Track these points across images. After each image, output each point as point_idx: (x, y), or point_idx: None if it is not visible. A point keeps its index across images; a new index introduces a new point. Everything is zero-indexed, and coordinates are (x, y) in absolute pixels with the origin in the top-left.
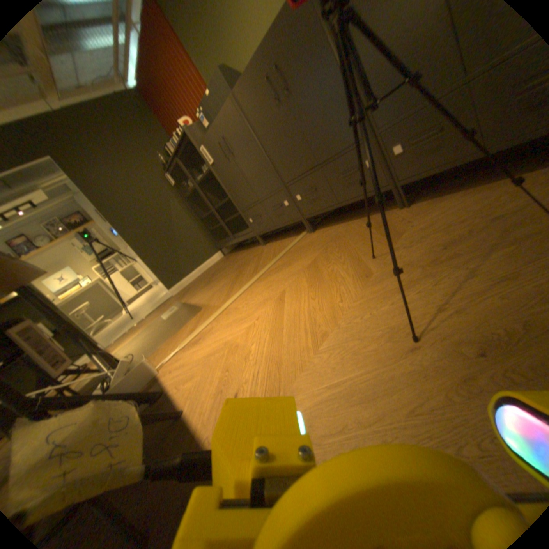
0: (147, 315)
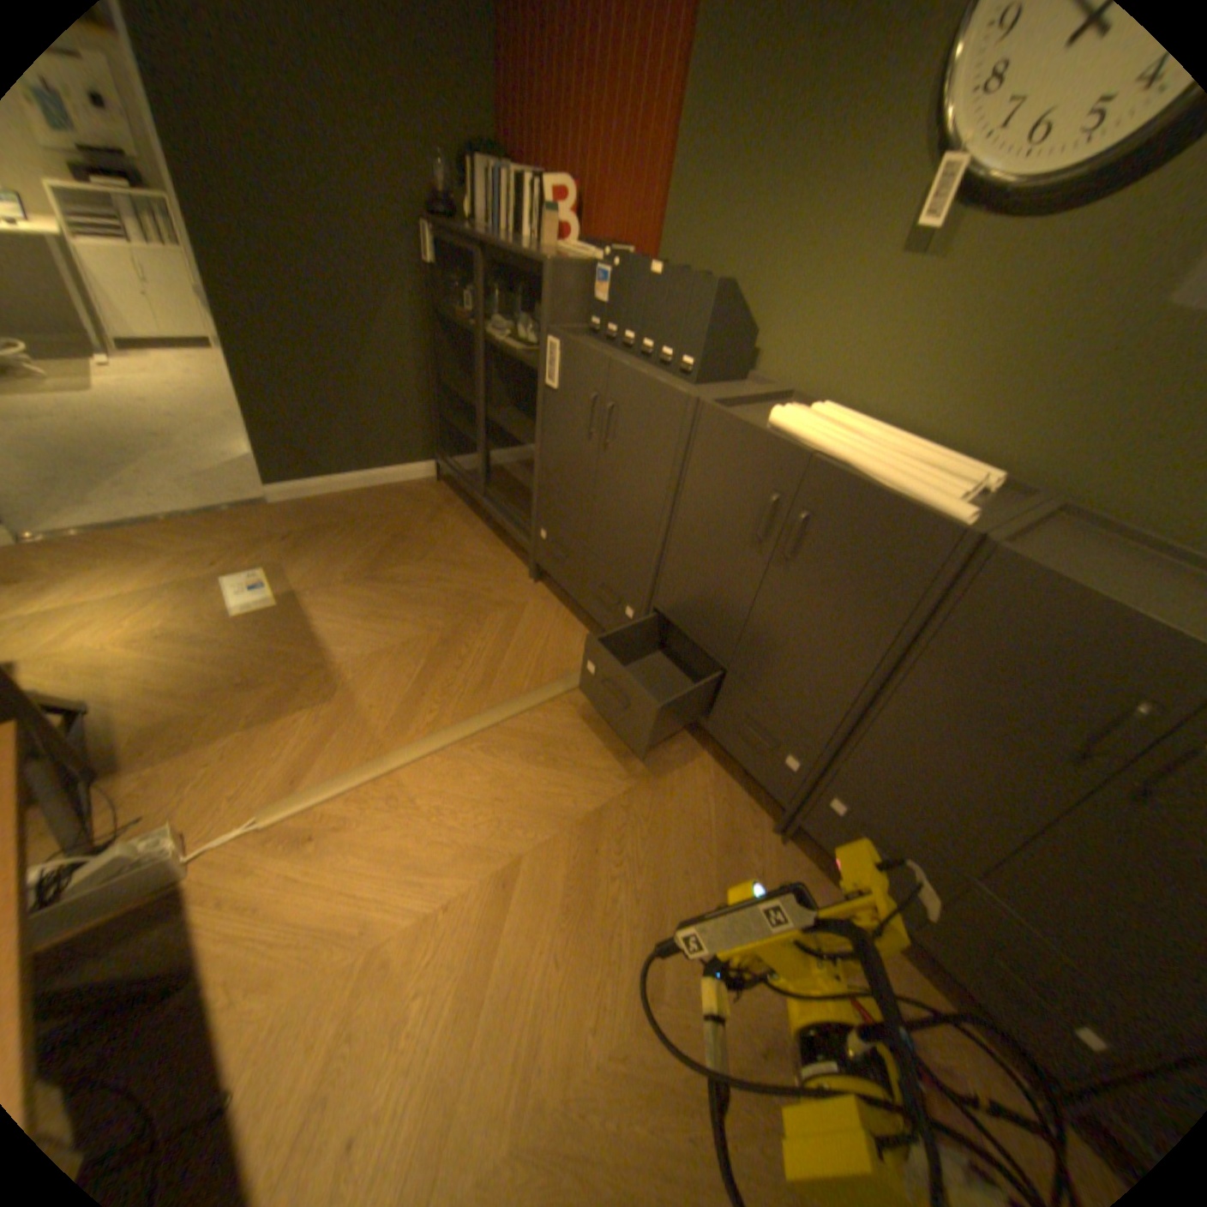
0: (176, 516)
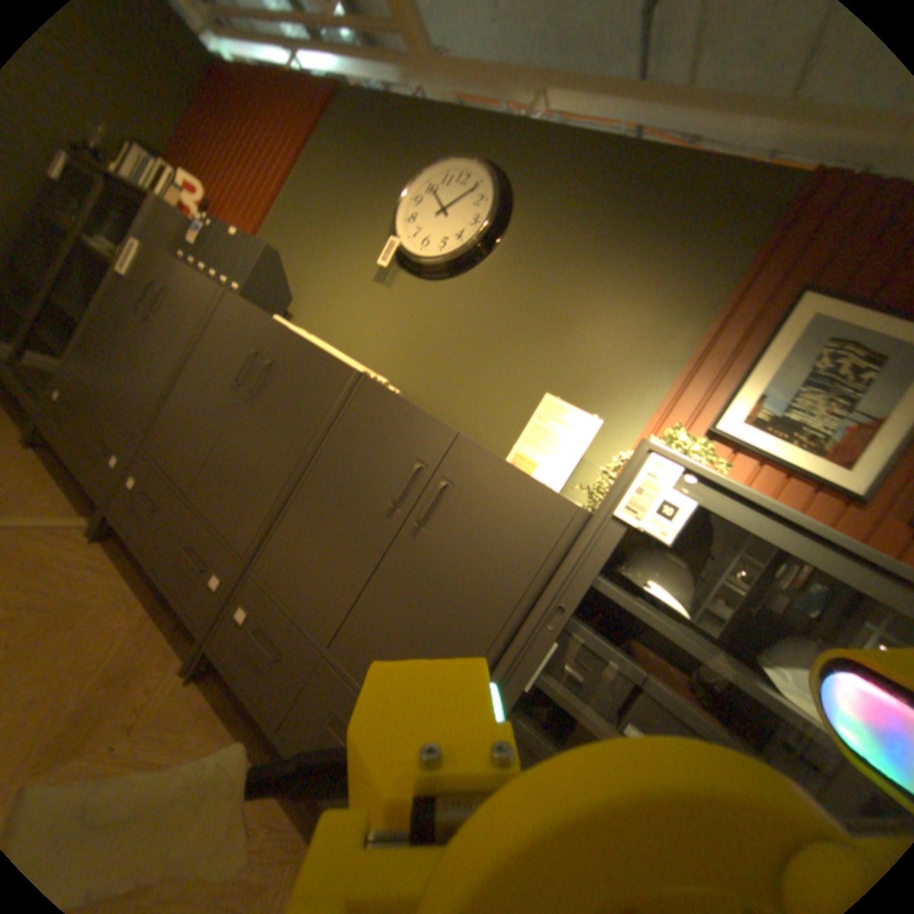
0: None
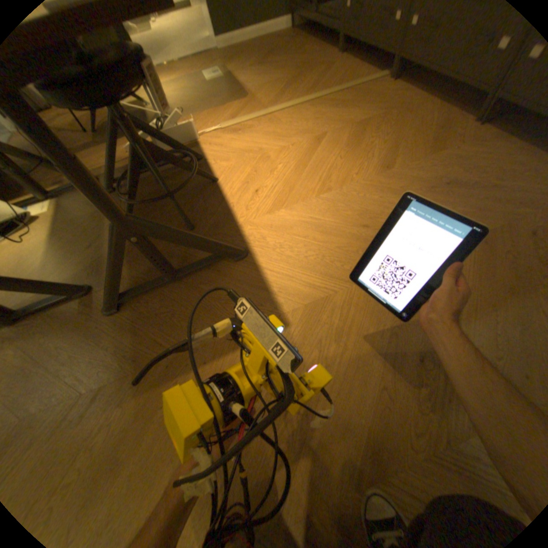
0: (184, 58)
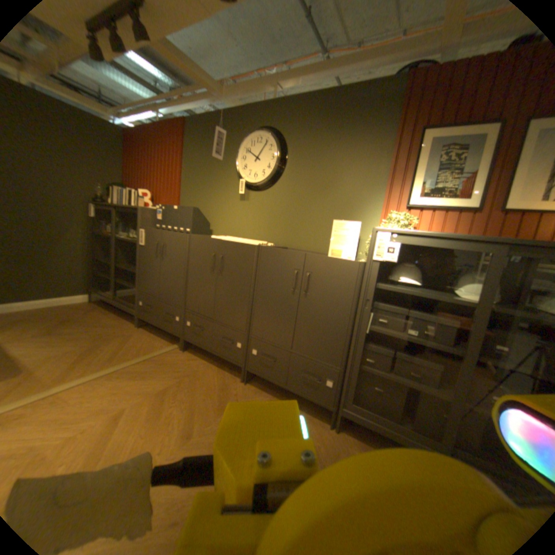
0: None
